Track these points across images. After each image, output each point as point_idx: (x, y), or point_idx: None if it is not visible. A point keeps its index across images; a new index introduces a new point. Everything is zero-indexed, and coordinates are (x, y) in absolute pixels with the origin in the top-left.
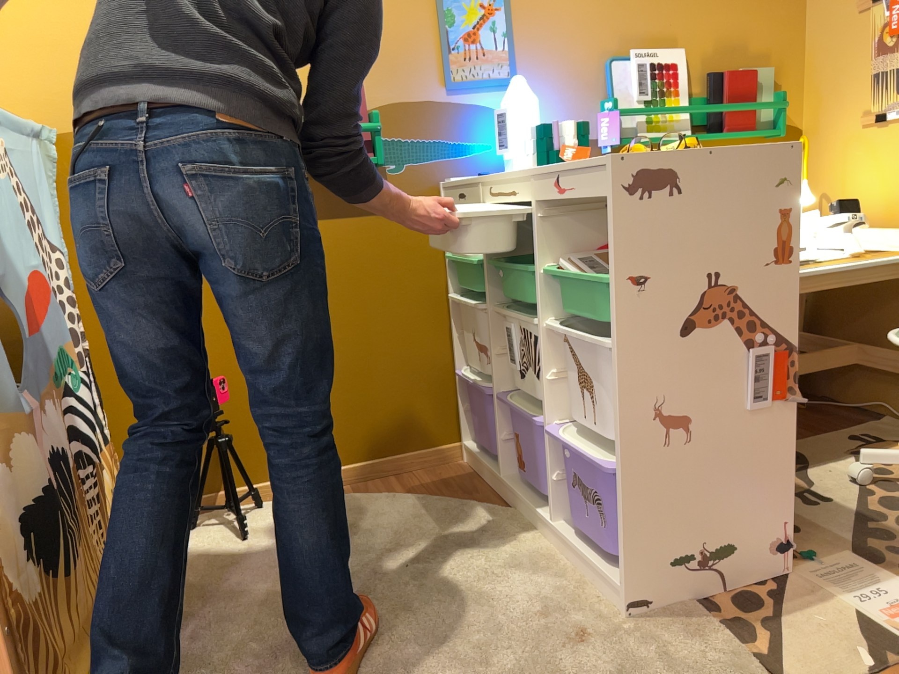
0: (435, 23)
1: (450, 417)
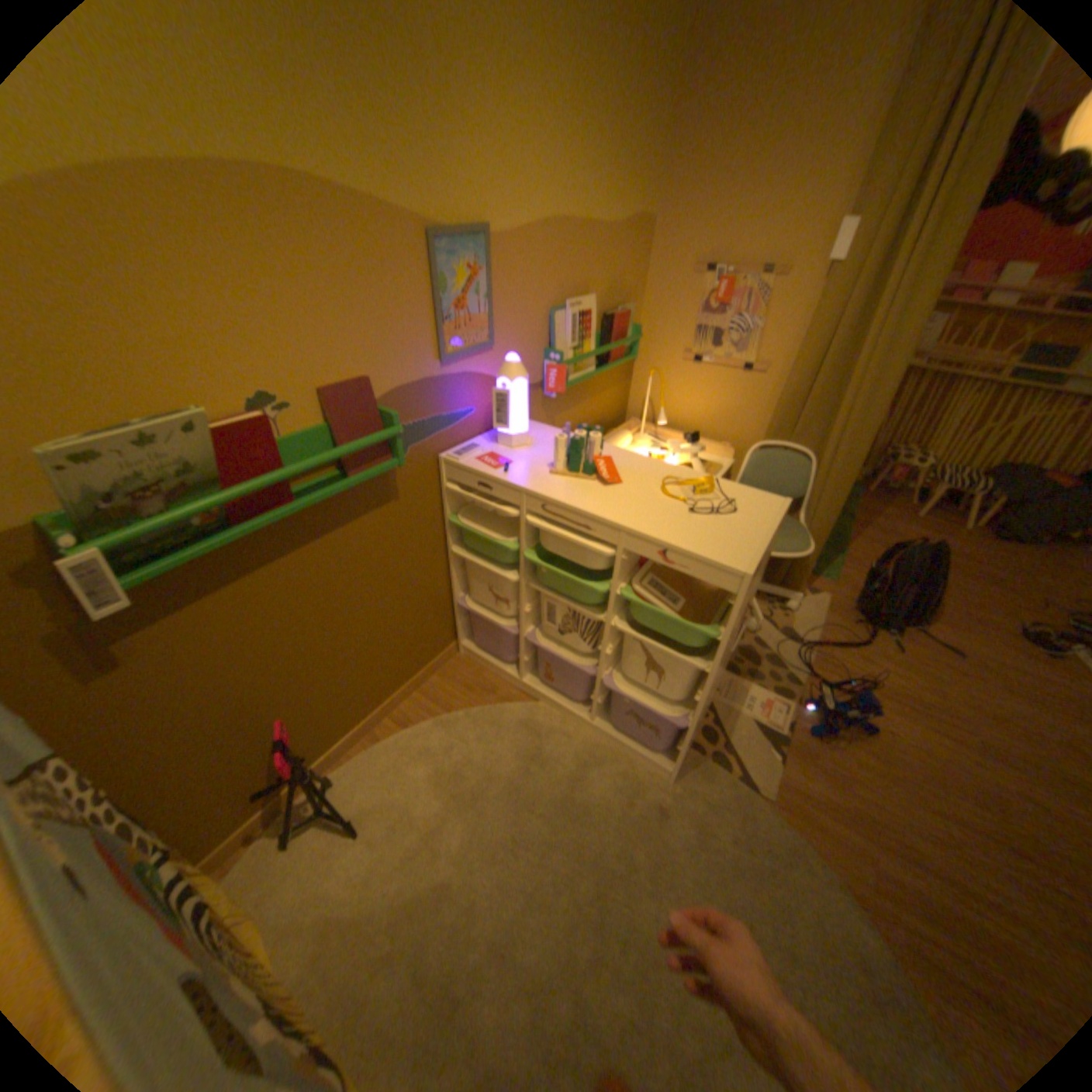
0: (430, 291)
1: (449, 630)
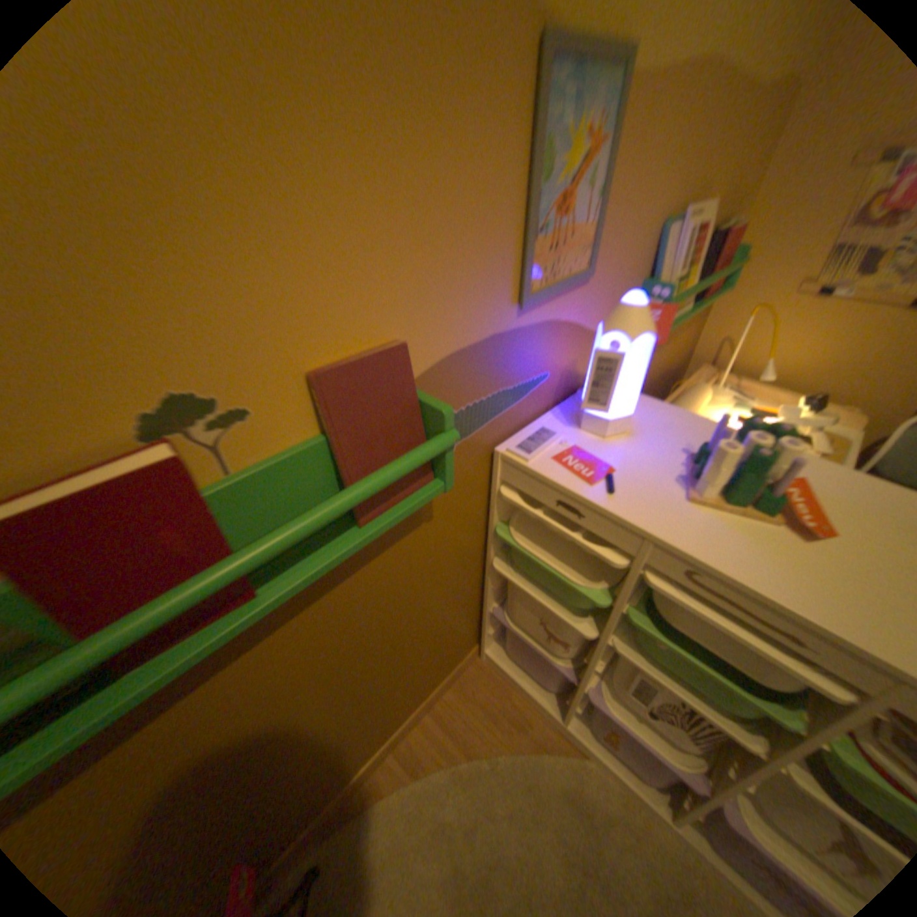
0: (528, 167)
1: (472, 637)
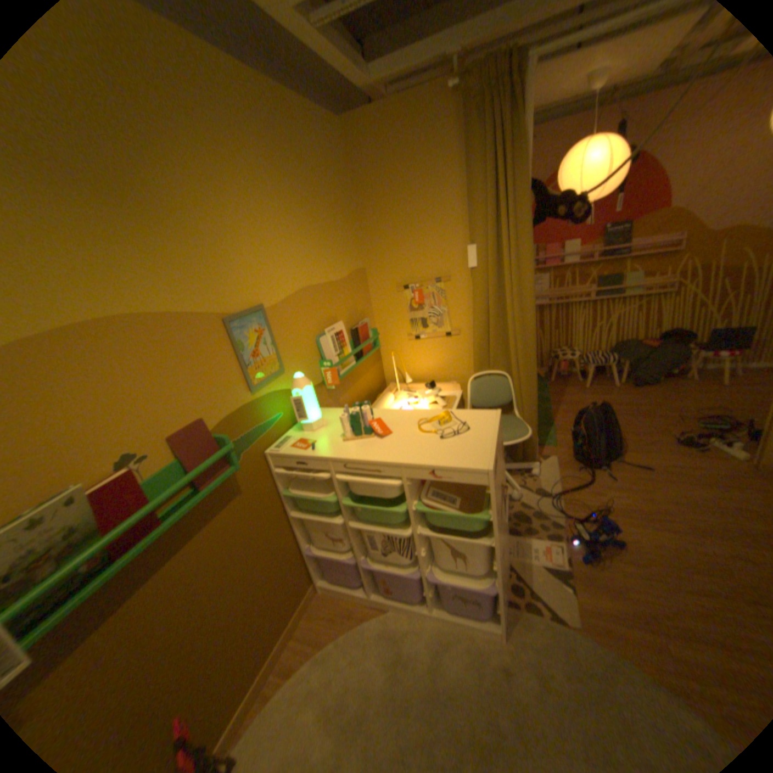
0: (232, 352)
1: (303, 578)
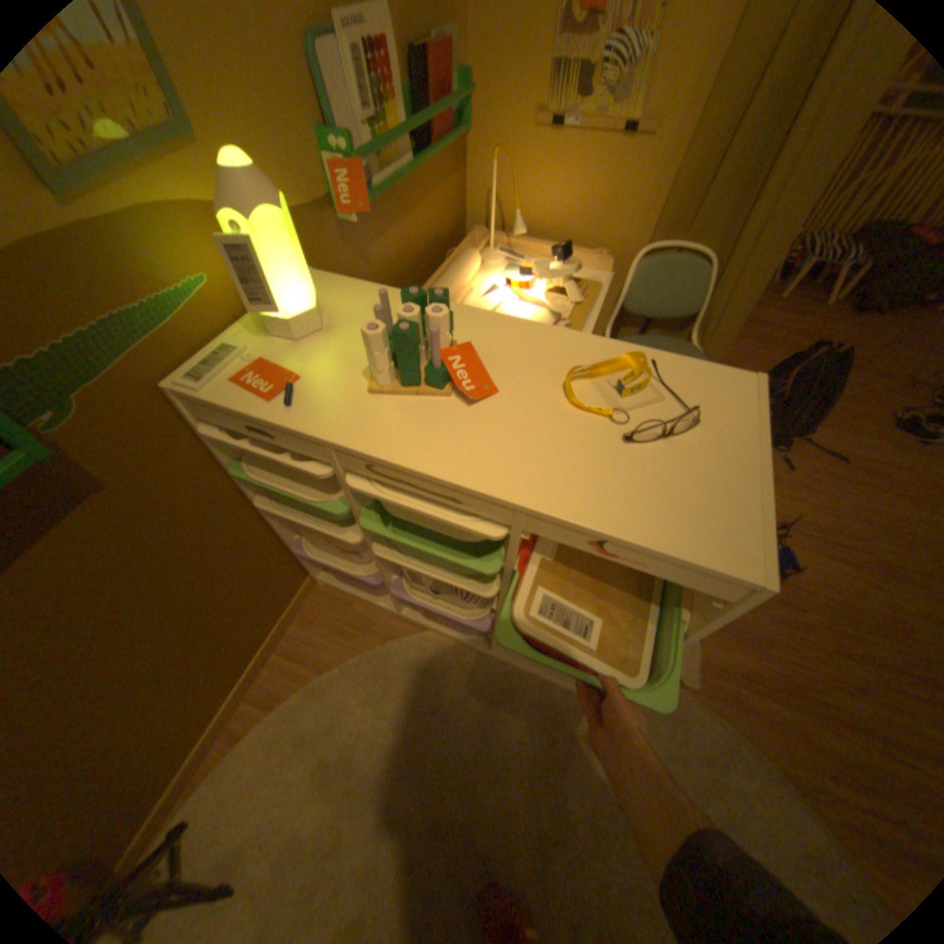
0: None
1: (294, 572)
